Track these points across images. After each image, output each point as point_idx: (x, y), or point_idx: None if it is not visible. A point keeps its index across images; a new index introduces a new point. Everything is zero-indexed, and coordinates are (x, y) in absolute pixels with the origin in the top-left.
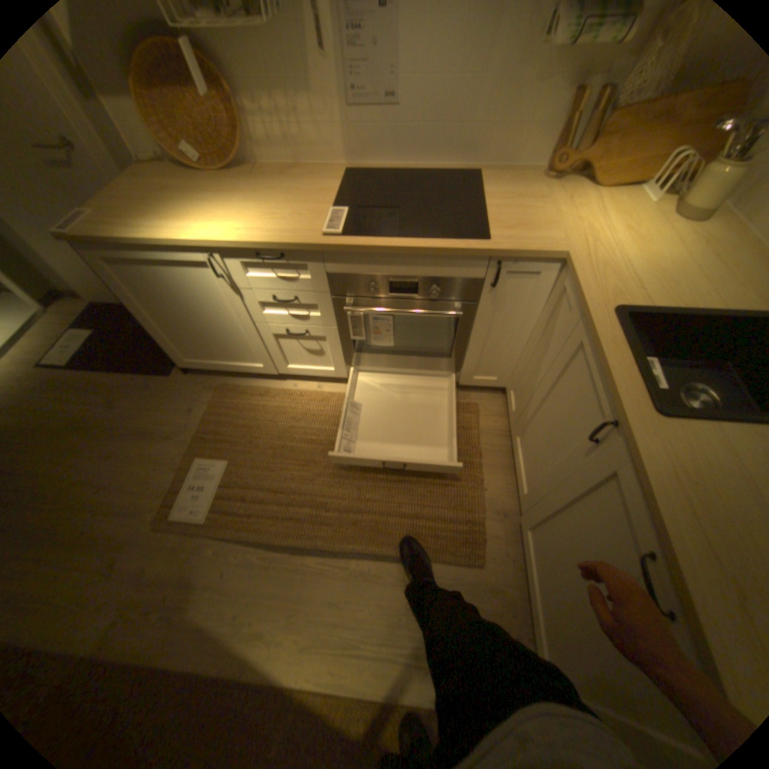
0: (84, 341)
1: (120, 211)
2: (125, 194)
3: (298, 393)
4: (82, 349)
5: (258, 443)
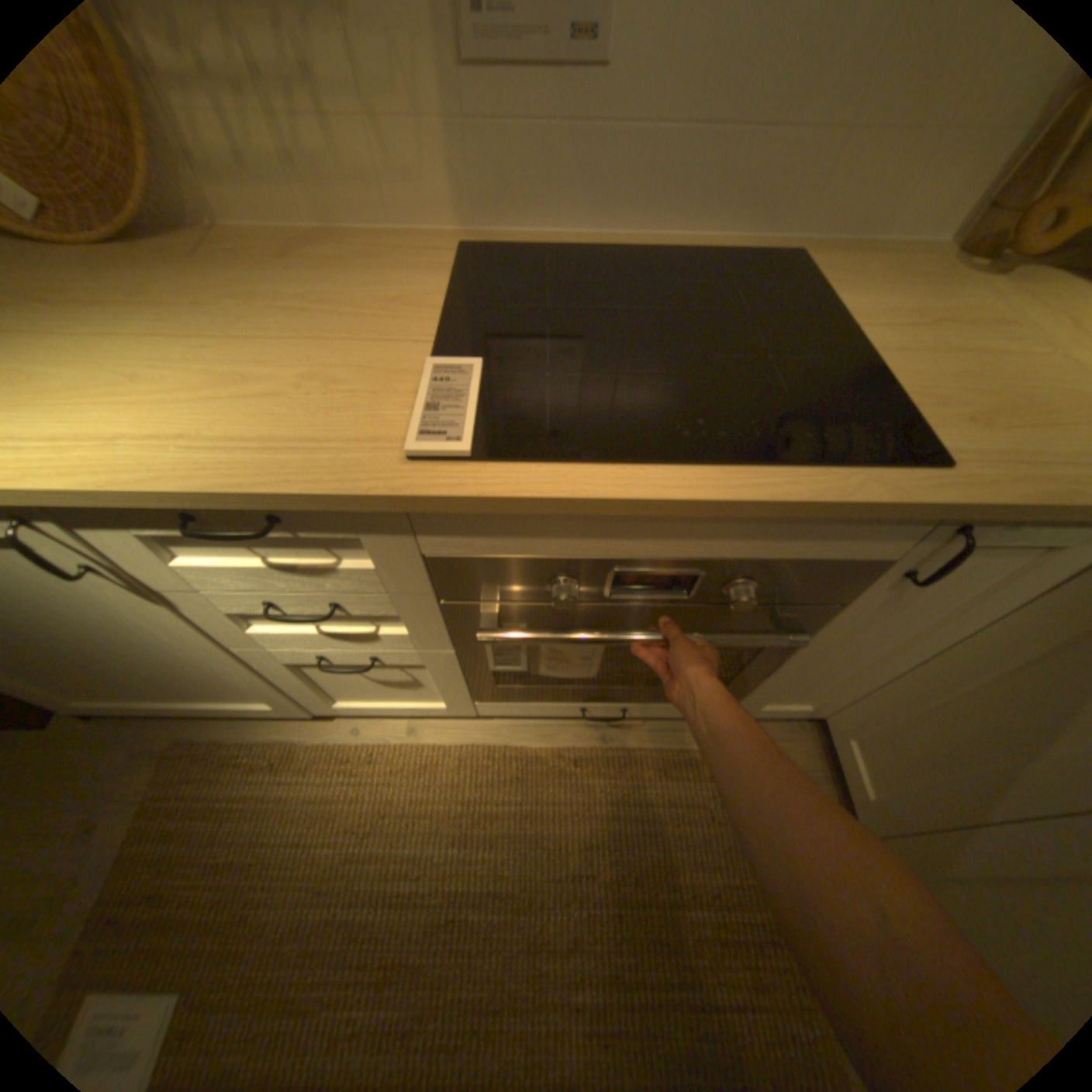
0: None
1: None
2: None
3: (364, 755)
4: None
5: (265, 920)
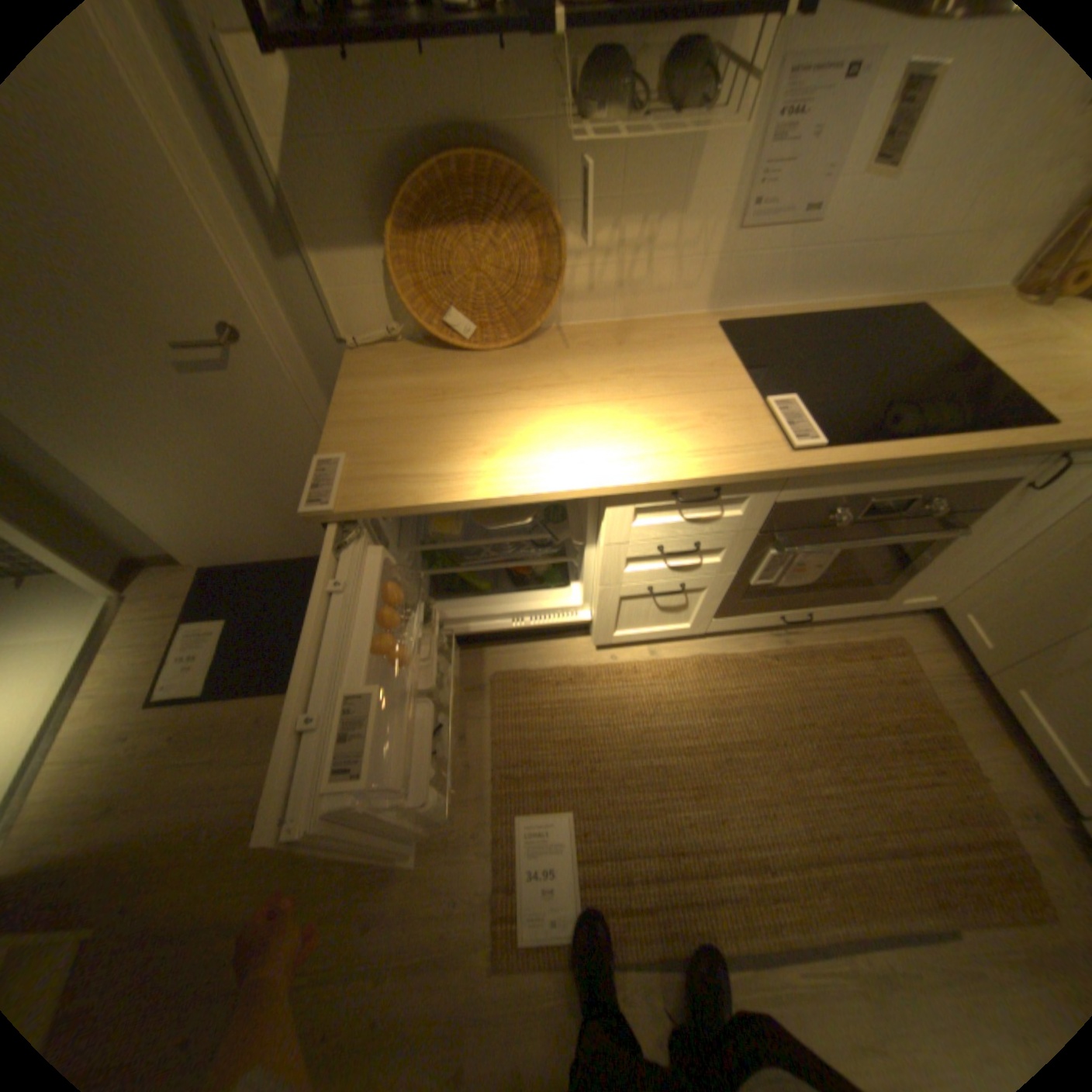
0: (222, 639)
1: (405, 447)
2: (386, 412)
3: (628, 669)
4: (225, 655)
5: (607, 771)
